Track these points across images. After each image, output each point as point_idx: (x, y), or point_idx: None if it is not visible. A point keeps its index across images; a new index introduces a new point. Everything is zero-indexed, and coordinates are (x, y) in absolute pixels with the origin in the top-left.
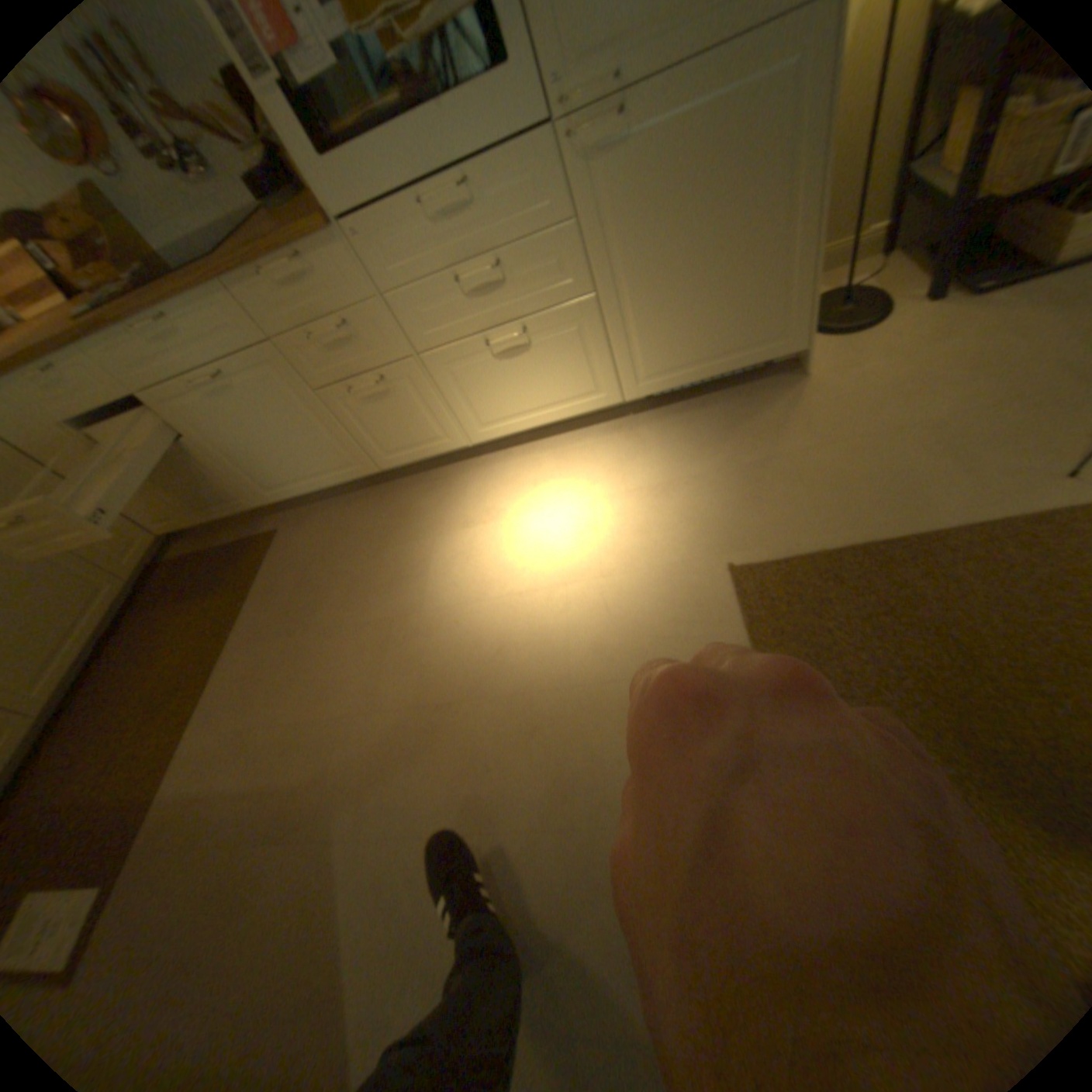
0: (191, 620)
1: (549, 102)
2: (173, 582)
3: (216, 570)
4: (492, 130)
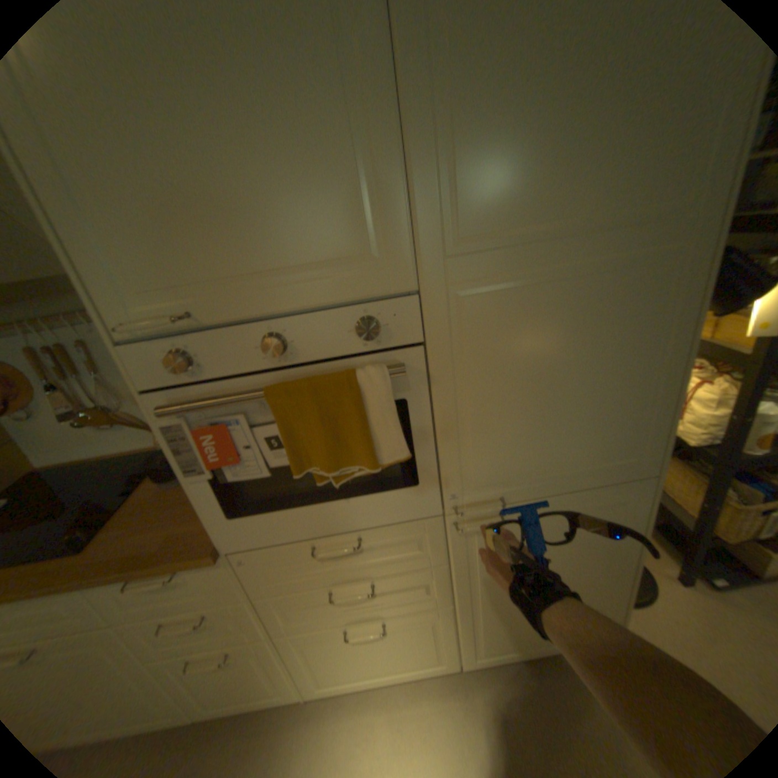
0: None
1: (444, 507)
2: None
3: None
4: (392, 517)
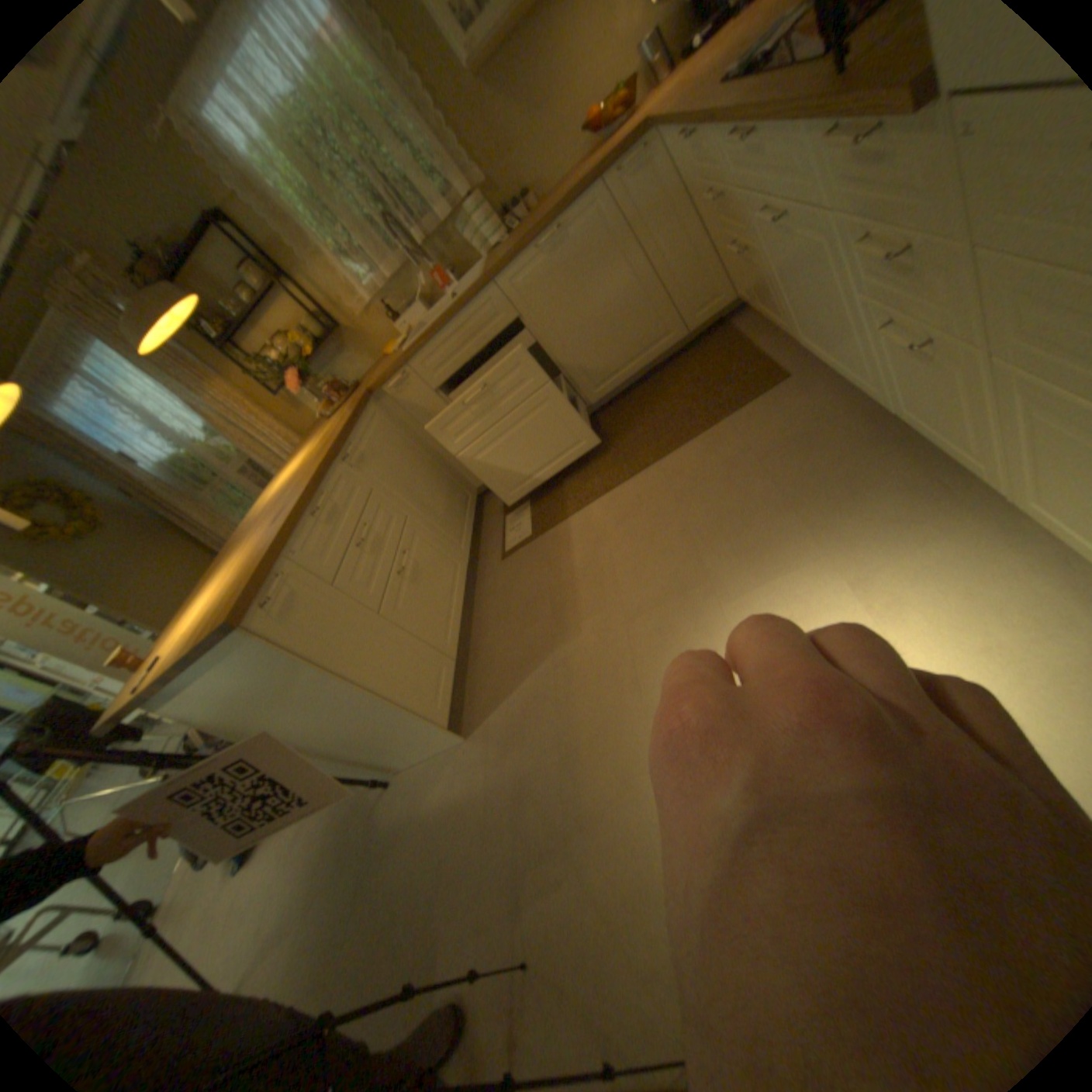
0: (681, 406)
1: None
2: (712, 352)
3: (731, 370)
4: None
